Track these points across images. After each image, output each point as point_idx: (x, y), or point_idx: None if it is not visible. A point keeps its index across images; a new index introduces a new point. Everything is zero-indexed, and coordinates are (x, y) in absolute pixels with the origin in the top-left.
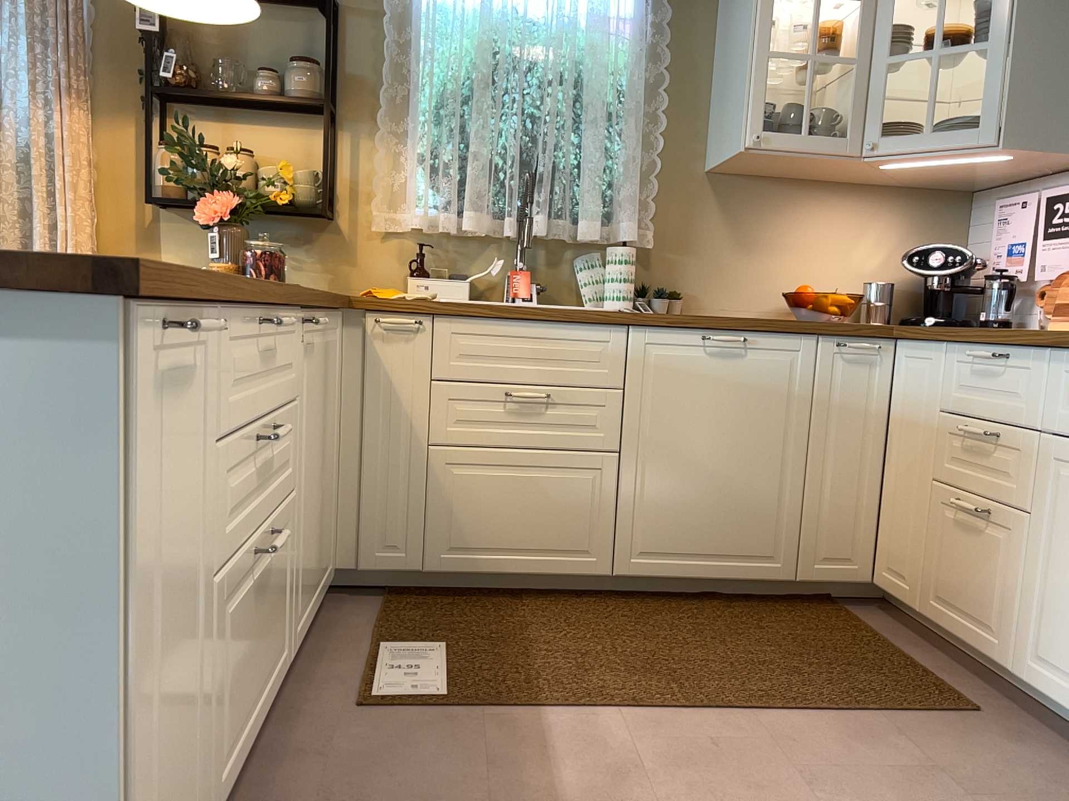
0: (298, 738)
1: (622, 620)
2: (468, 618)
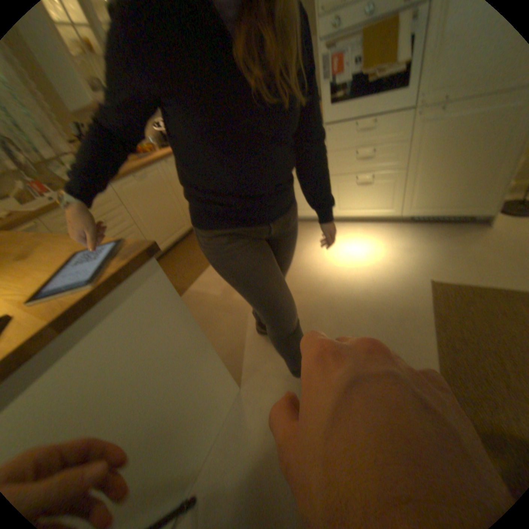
0: None
1: (169, 263)
2: None
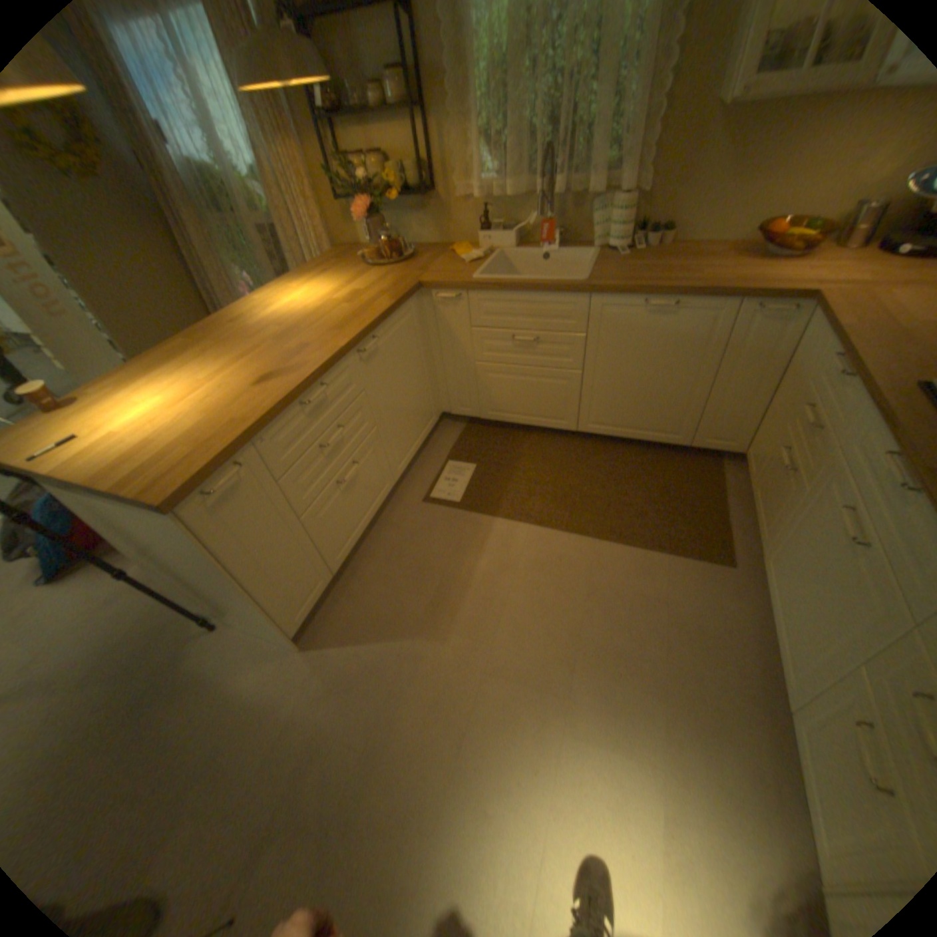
0: (396, 514)
1: (572, 458)
2: (496, 447)
